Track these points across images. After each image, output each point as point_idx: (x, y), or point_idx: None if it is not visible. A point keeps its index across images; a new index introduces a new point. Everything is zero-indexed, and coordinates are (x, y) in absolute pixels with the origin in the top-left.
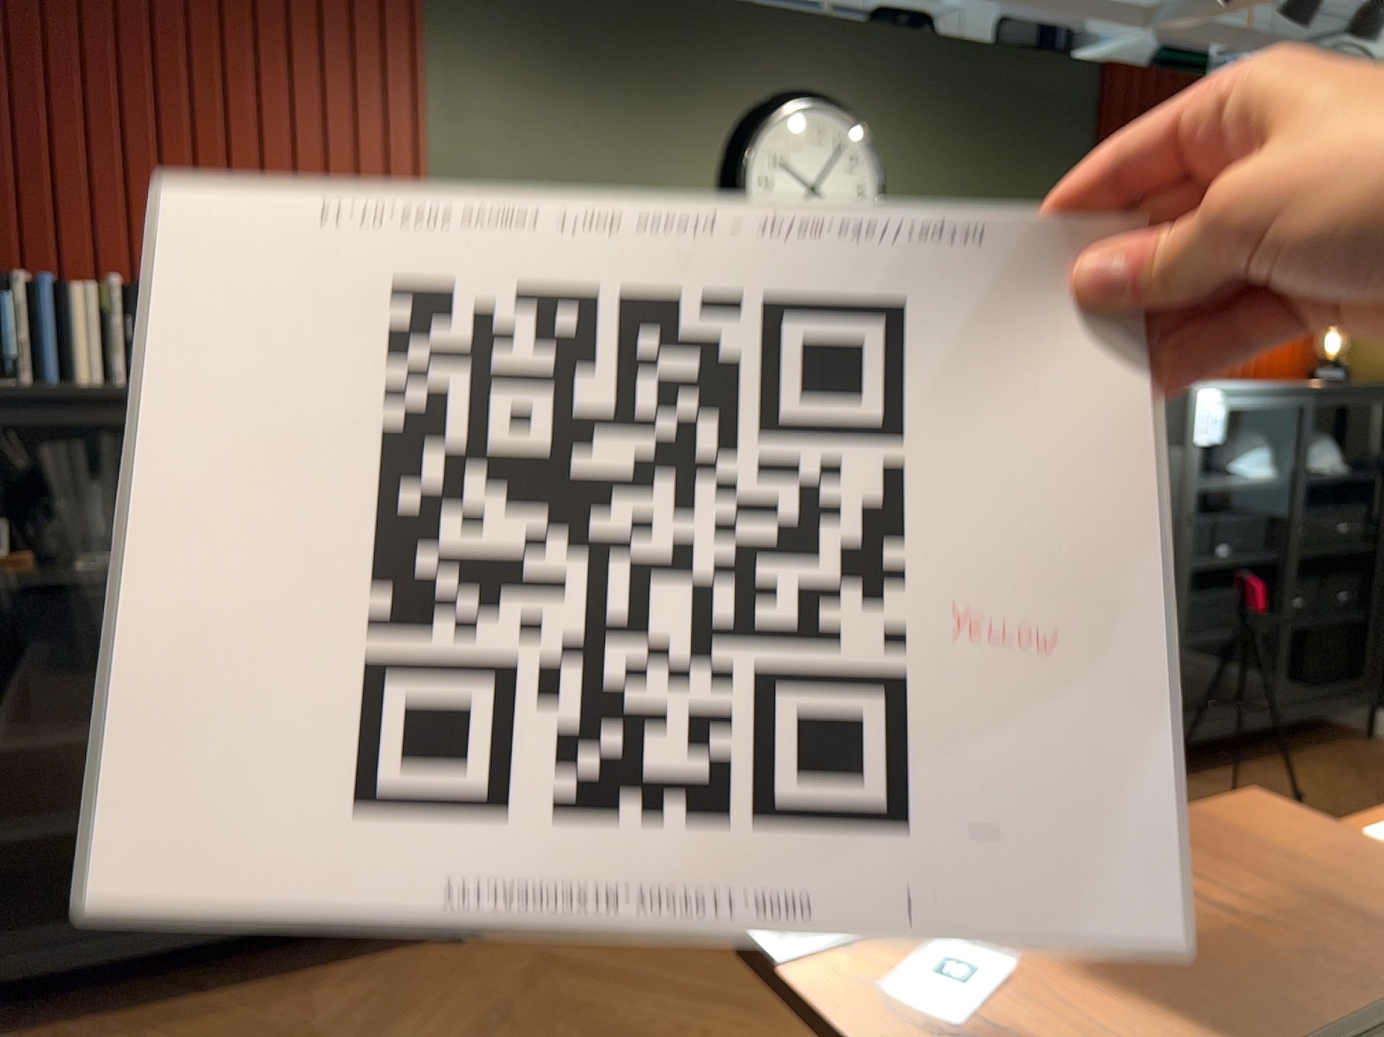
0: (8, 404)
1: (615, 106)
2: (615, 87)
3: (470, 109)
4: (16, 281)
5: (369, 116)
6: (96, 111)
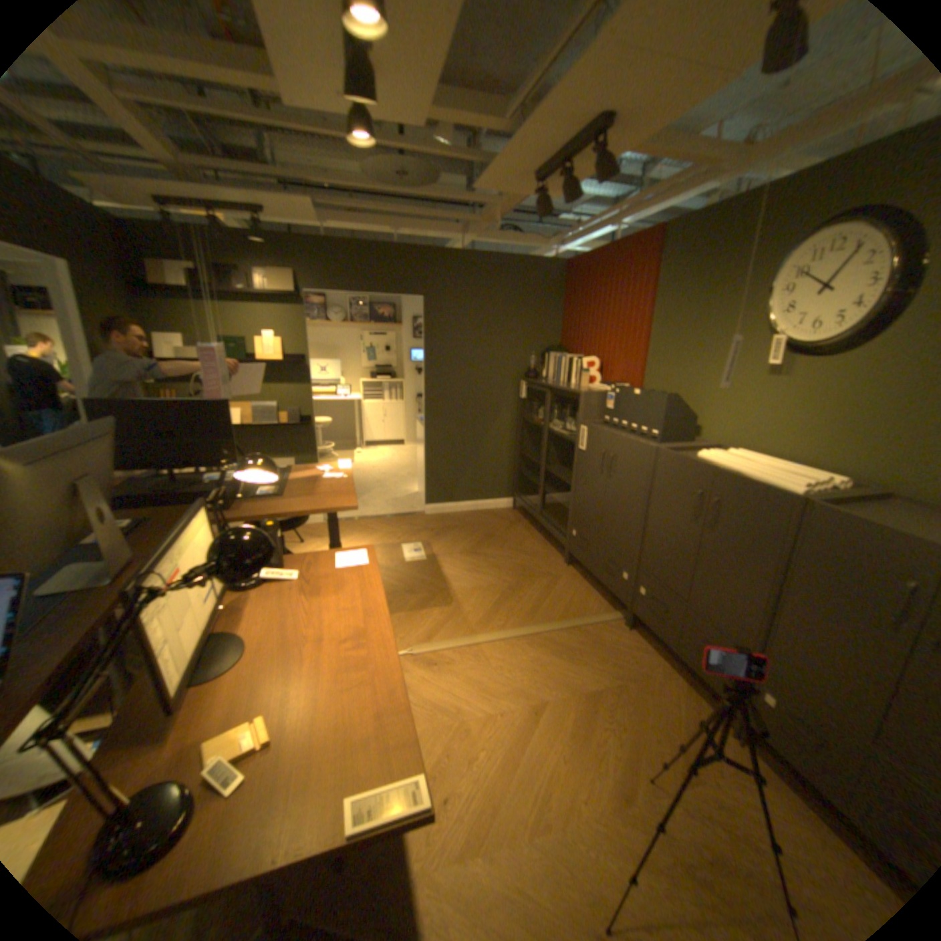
0: (533, 384)
1: (724, 263)
2: (725, 253)
3: (670, 283)
4: (557, 357)
5: (639, 295)
6: (593, 309)
